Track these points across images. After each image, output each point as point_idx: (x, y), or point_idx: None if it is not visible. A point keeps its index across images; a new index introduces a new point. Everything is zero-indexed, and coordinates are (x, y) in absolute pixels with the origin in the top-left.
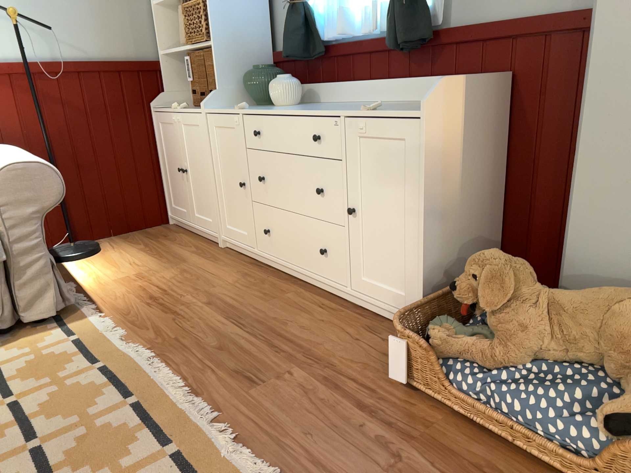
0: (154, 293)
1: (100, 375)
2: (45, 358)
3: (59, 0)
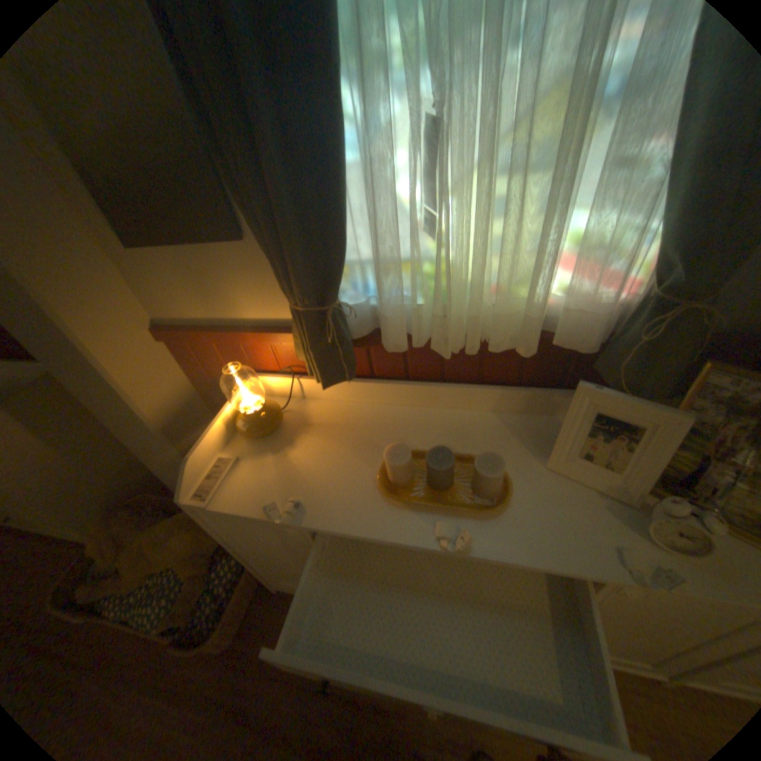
0: None
1: None
2: None
3: None
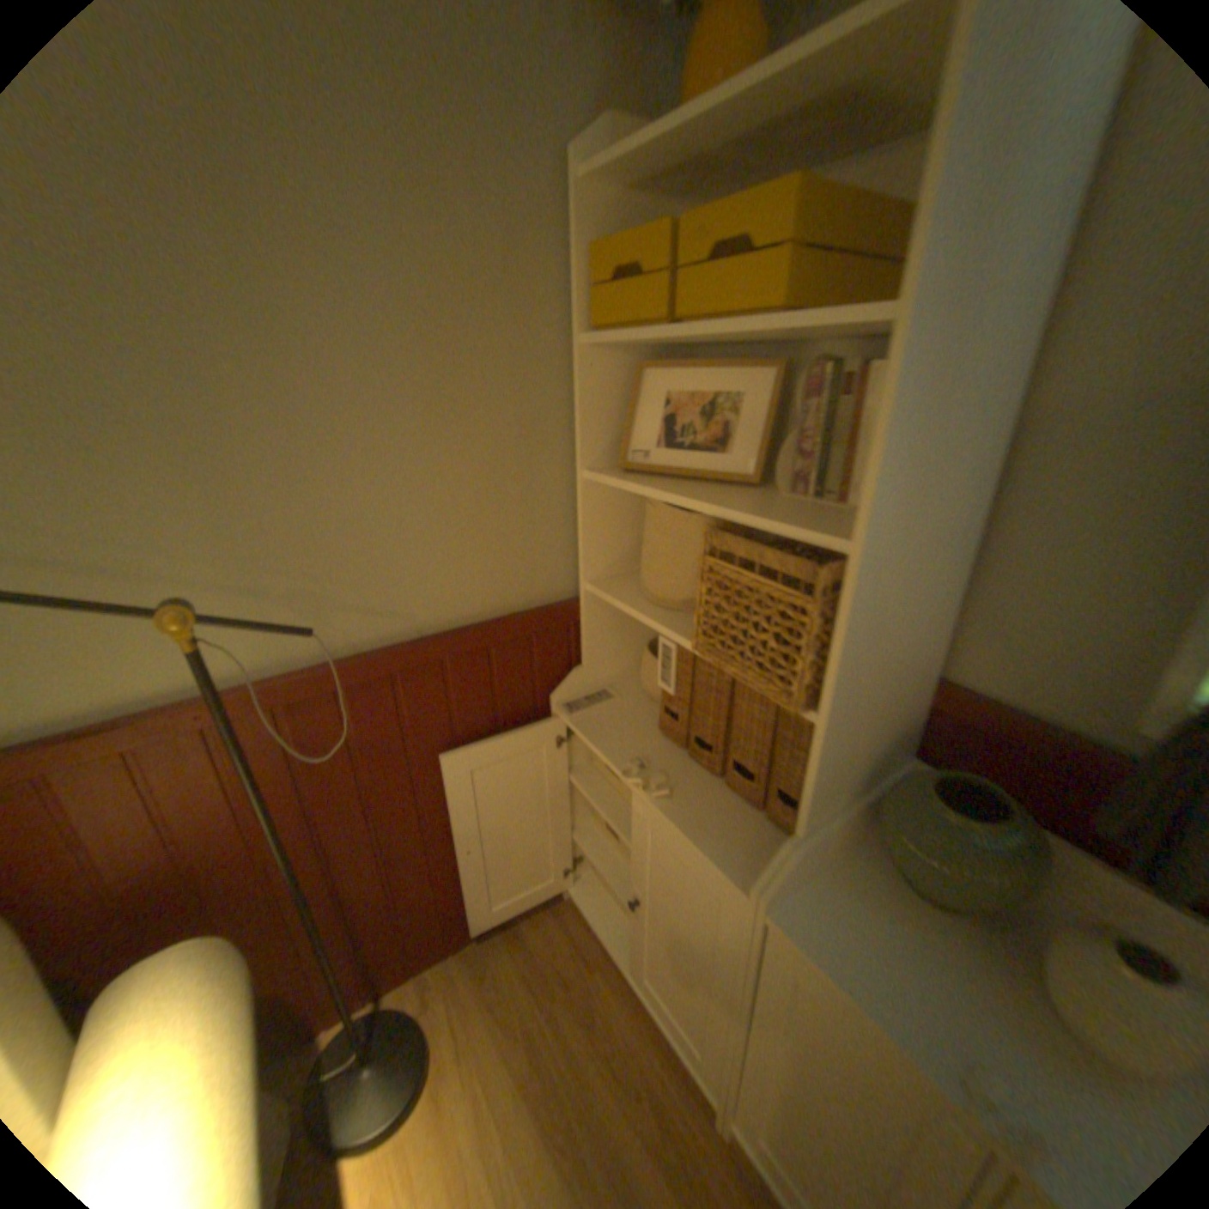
0: None
1: None
2: None
3: (340, 494)
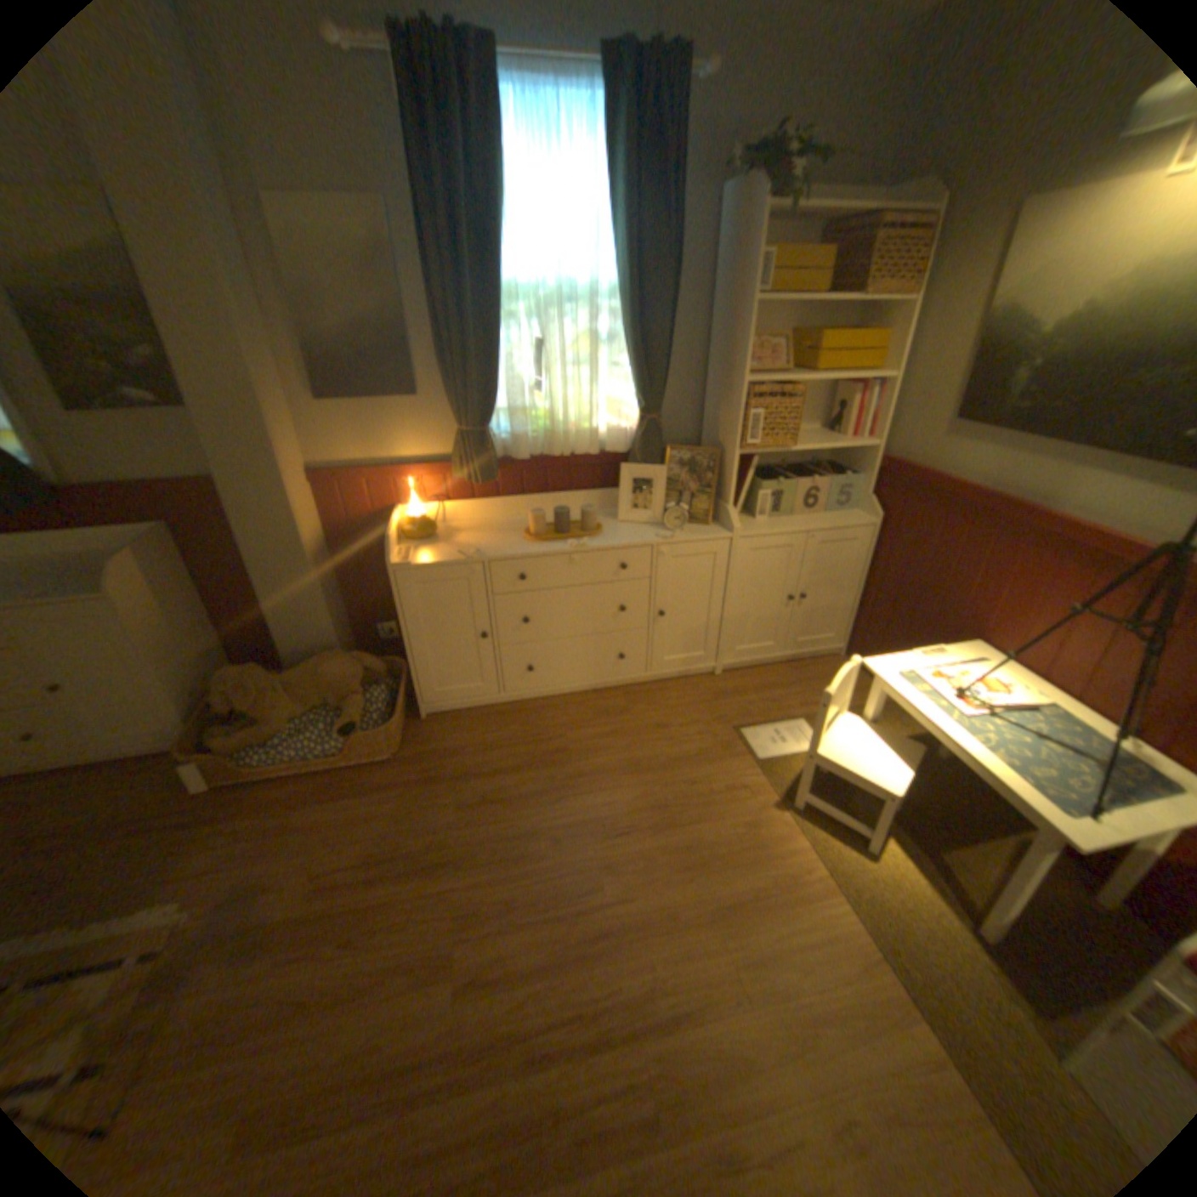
0: None
1: None
2: None
3: None
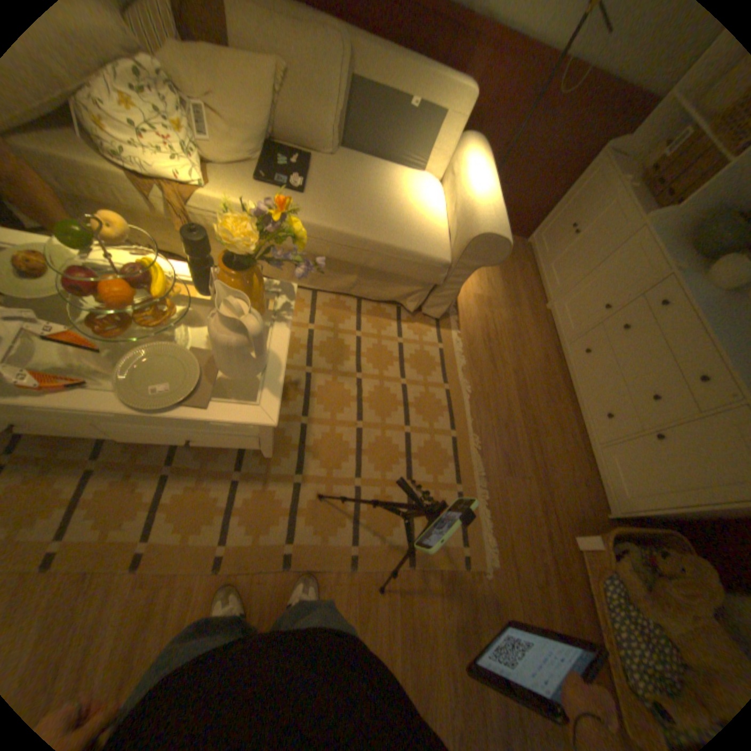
0: (490, 333)
1: (444, 399)
2: (423, 357)
3: None
